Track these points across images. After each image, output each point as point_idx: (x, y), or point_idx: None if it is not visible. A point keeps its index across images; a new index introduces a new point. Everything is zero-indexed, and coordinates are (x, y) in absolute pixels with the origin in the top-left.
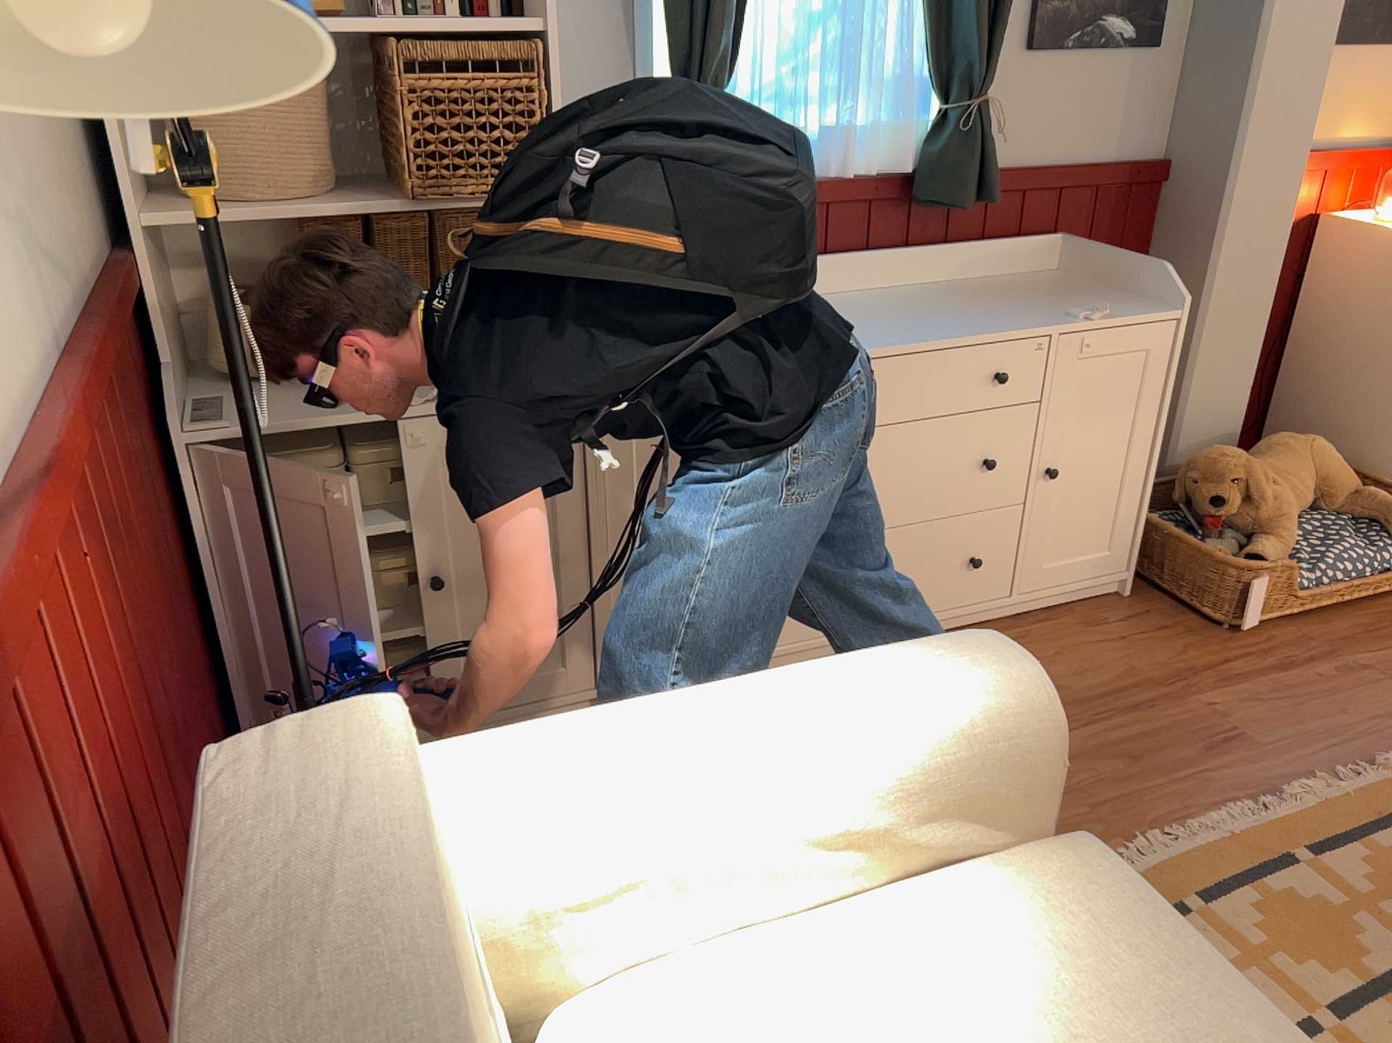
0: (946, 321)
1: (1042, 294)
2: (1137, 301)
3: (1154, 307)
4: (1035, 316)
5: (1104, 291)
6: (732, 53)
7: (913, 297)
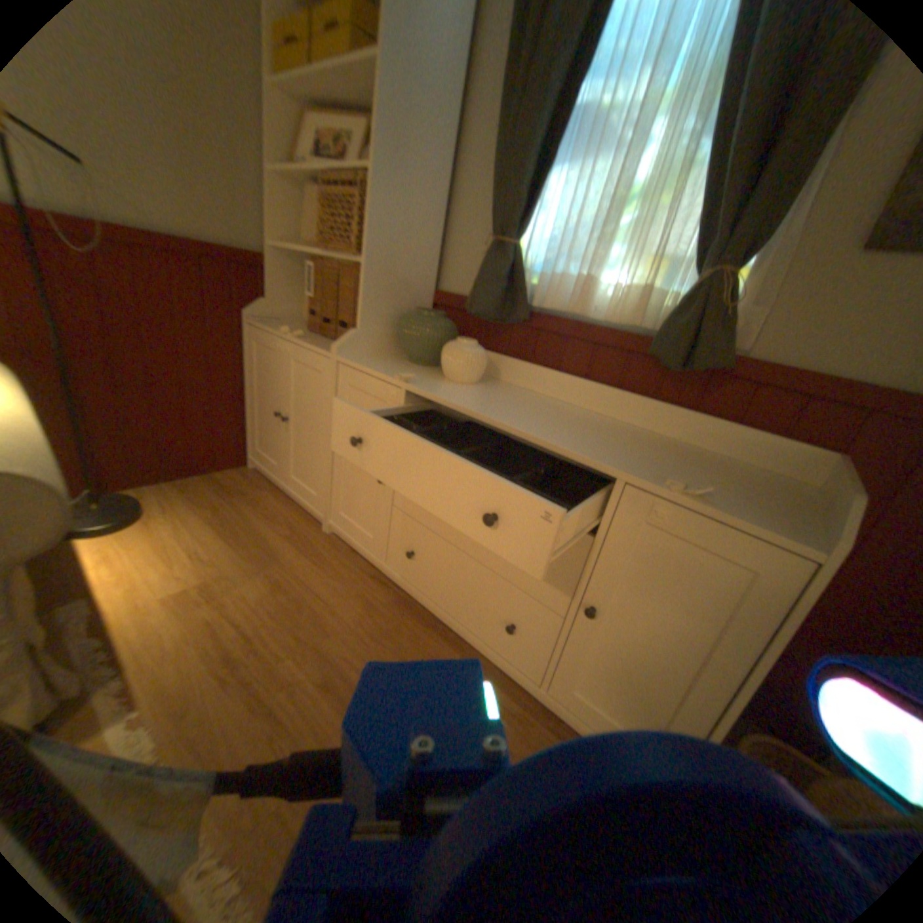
0: (569, 432)
1: (723, 476)
2: (802, 526)
3: (807, 536)
4: (642, 466)
5: (796, 508)
6: (529, 211)
7: (612, 427)
